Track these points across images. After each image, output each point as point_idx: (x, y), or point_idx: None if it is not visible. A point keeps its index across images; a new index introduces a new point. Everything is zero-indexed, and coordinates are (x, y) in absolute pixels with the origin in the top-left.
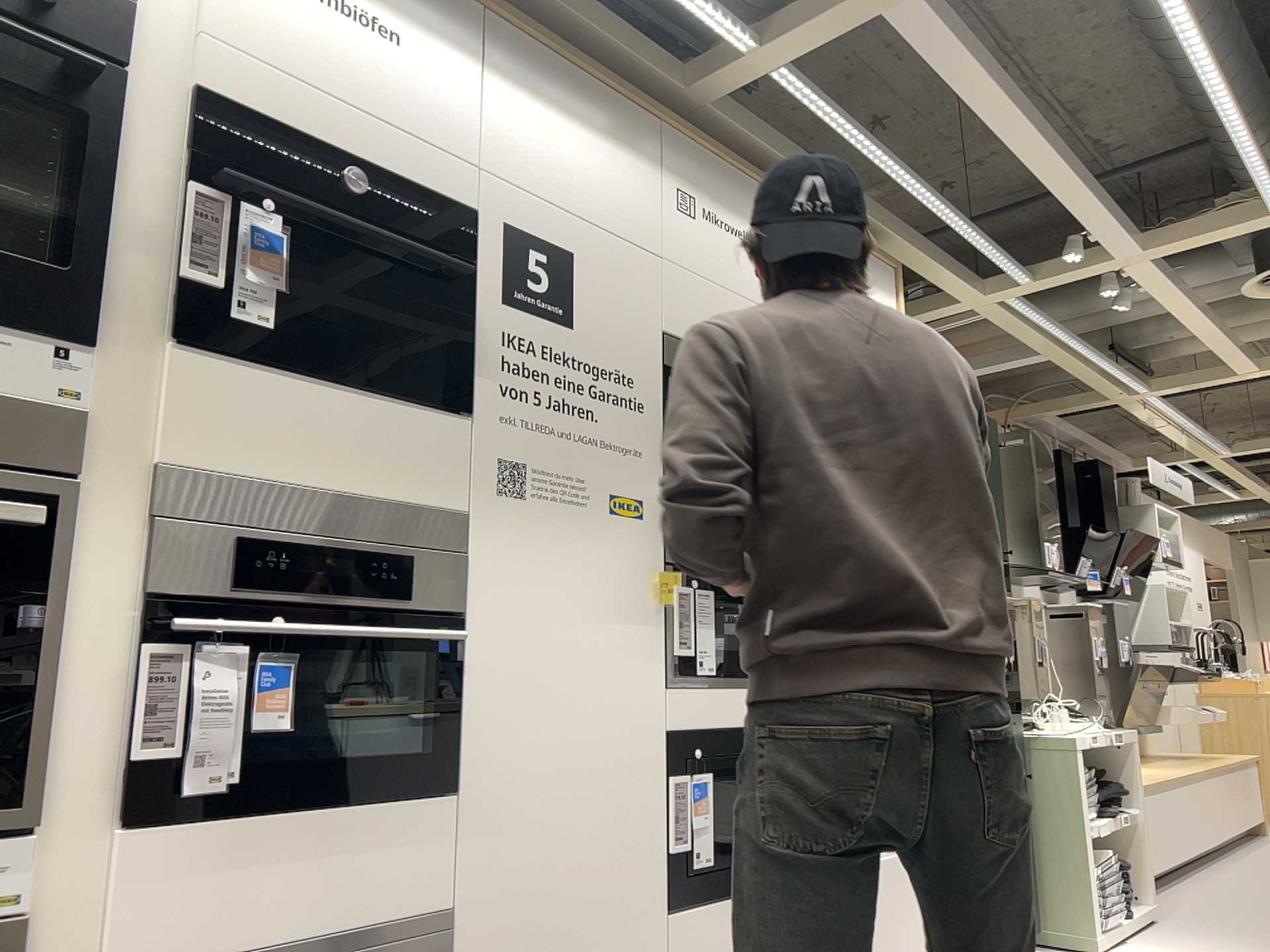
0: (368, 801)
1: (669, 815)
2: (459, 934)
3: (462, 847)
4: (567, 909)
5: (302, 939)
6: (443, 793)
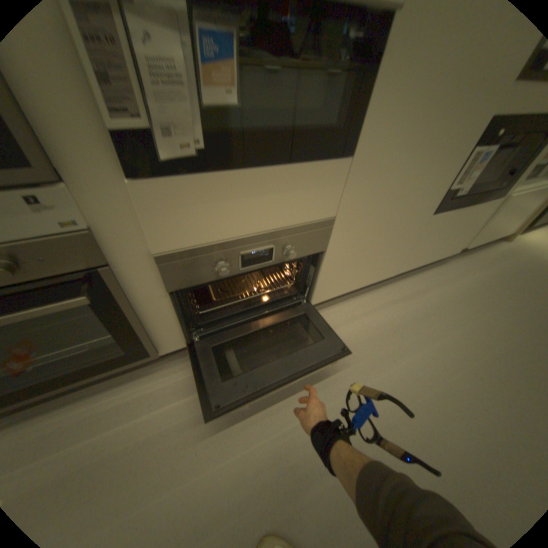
0: (298, 156)
1: (463, 167)
2: (336, 224)
3: (349, 184)
4: (391, 212)
5: (257, 230)
6: (346, 152)
